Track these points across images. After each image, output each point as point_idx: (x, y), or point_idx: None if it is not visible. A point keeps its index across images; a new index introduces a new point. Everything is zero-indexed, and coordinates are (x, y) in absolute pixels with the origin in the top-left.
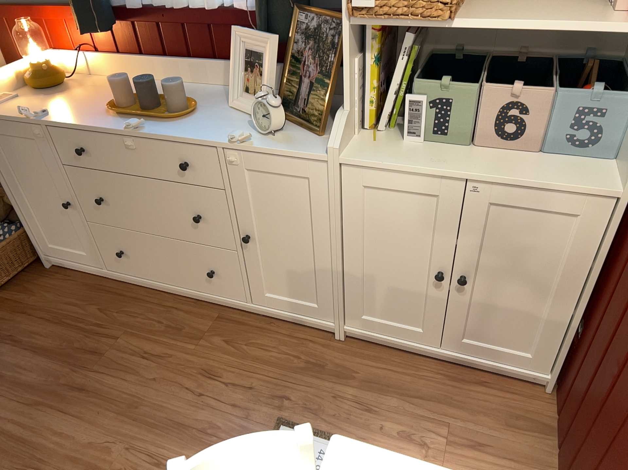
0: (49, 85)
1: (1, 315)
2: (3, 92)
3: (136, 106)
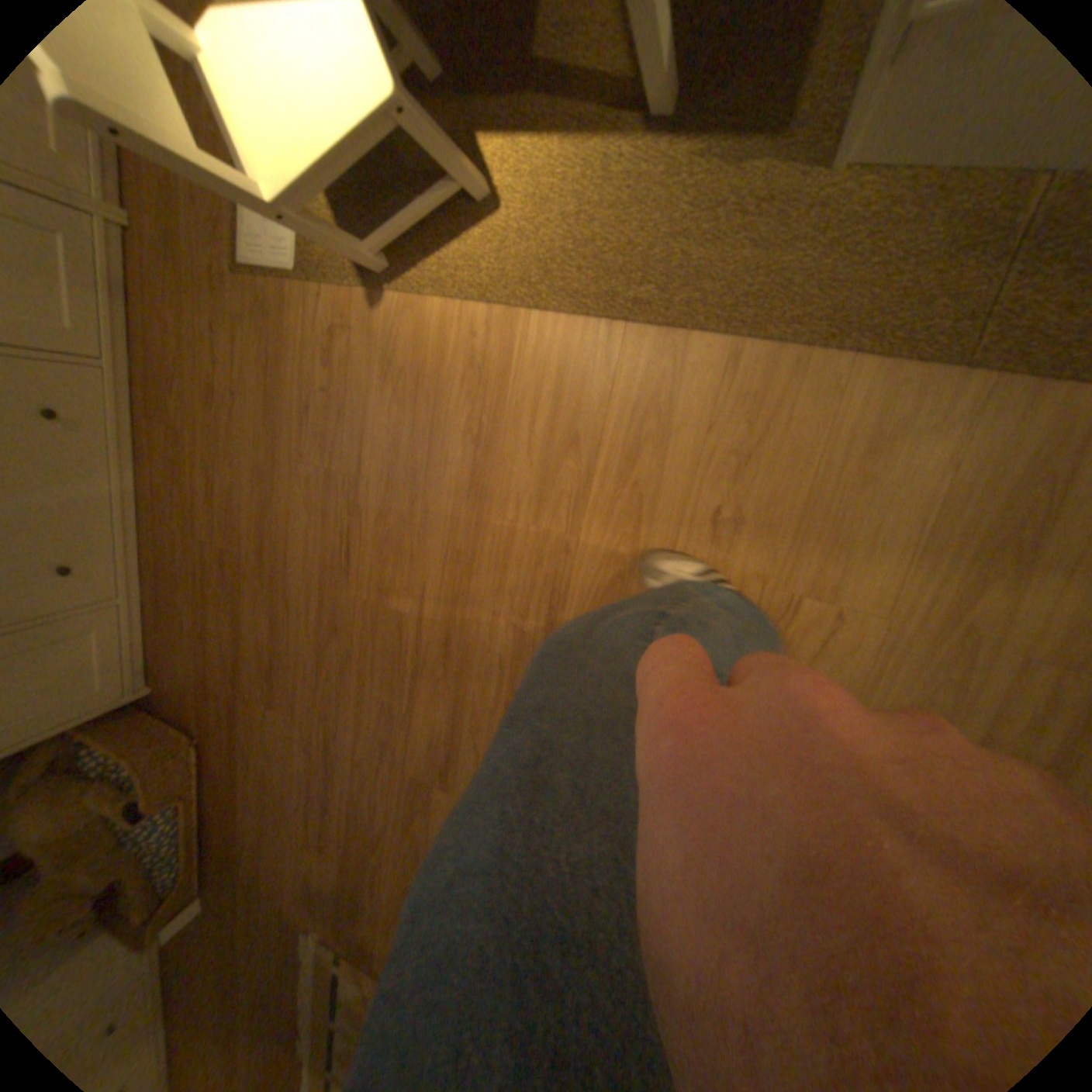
0: None
1: (209, 717)
2: None
3: None
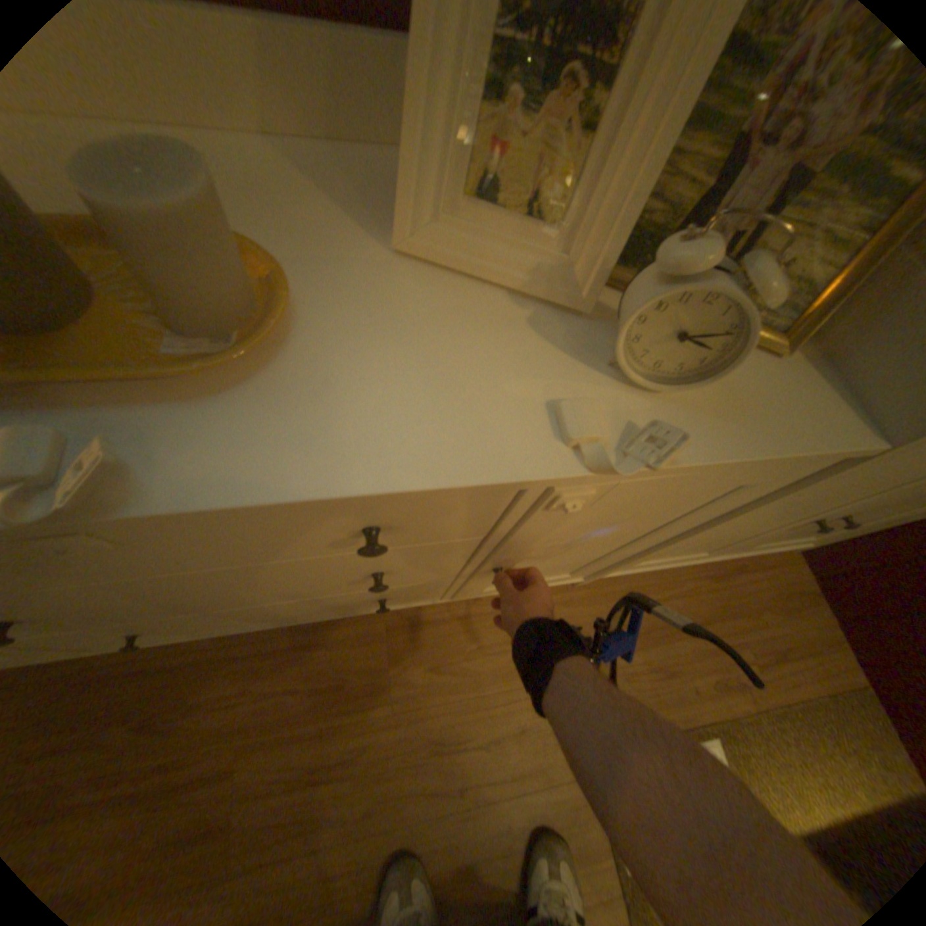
0: None
1: None
2: None
3: None
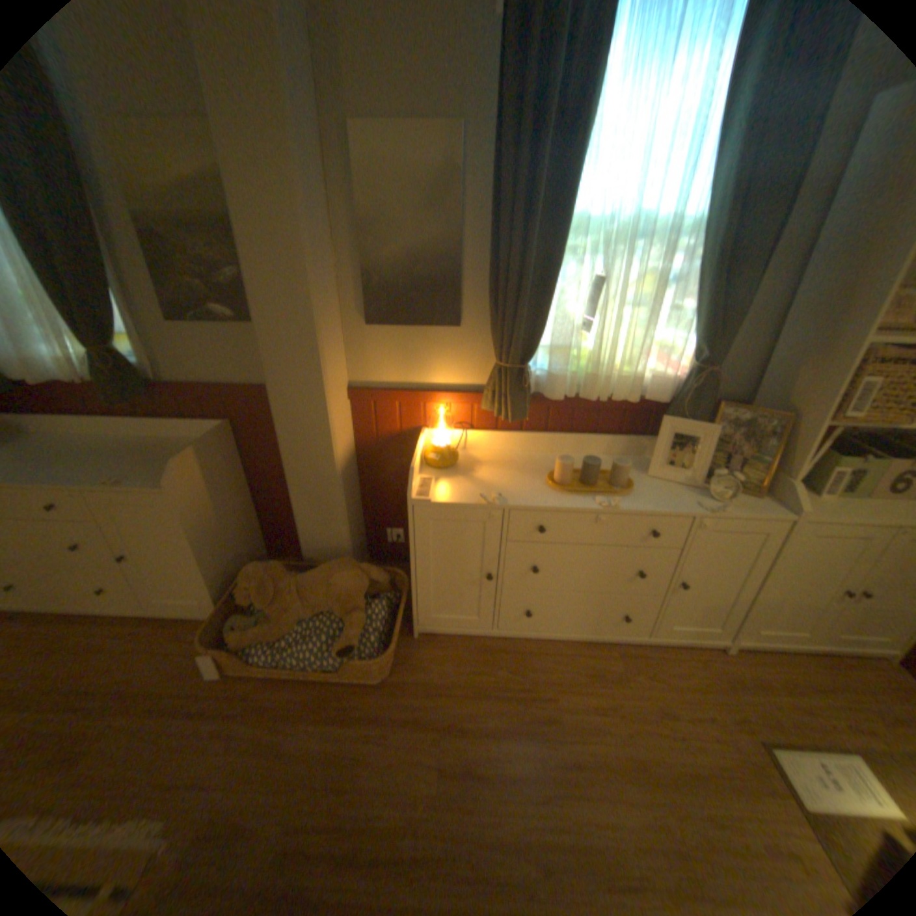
0: (450, 461)
1: (409, 708)
2: (414, 472)
3: (572, 480)
